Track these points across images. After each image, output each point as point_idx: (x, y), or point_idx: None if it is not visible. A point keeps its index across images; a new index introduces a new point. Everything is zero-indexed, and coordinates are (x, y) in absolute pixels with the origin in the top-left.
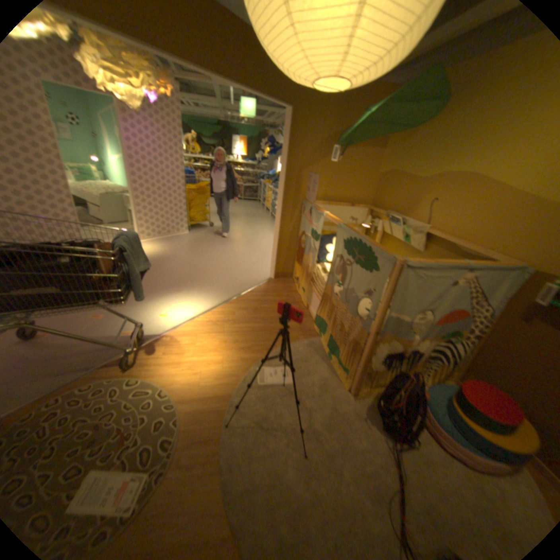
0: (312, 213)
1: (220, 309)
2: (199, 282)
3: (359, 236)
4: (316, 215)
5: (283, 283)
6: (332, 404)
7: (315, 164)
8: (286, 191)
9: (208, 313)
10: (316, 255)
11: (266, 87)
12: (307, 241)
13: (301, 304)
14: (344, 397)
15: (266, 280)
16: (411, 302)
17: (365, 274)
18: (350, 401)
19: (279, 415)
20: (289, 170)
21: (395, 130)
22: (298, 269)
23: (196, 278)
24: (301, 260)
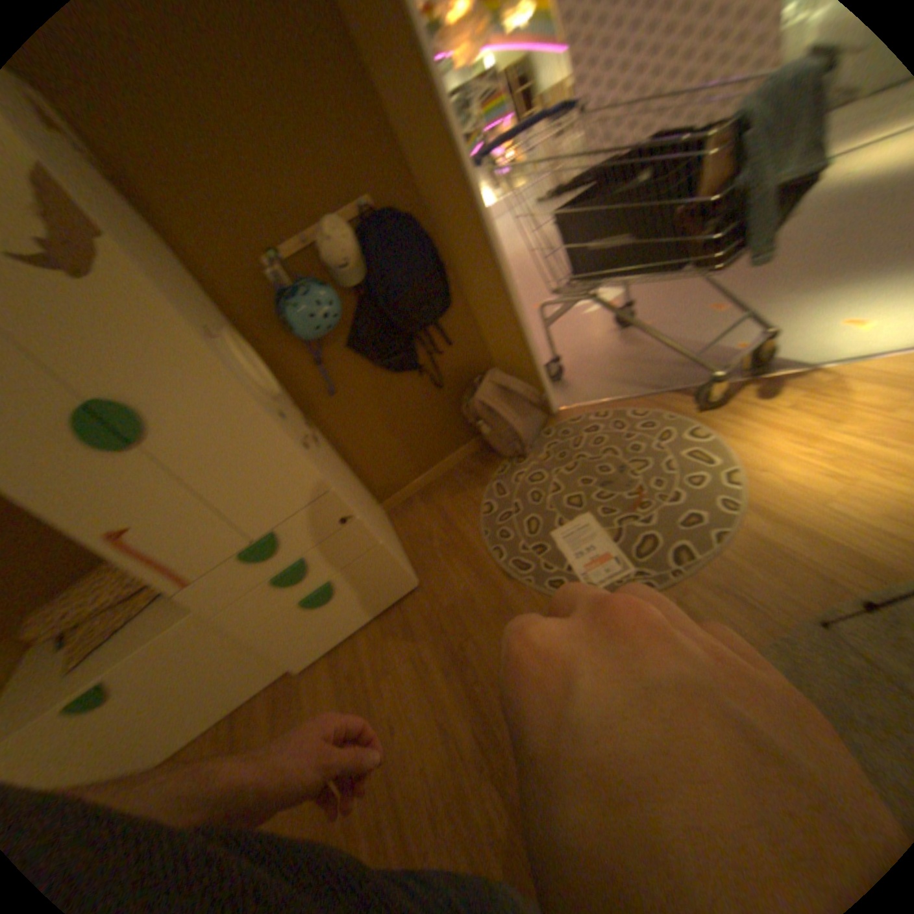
0: None
1: None
2: None
3: None
4: None
5: None
6: None
7: None
8: None
9: None
10: None
11: None
12: None
13: None
14: None
15: None
16: None
17: None
18: None
19: None
20: None
21: None
22: None
23: None
24: None
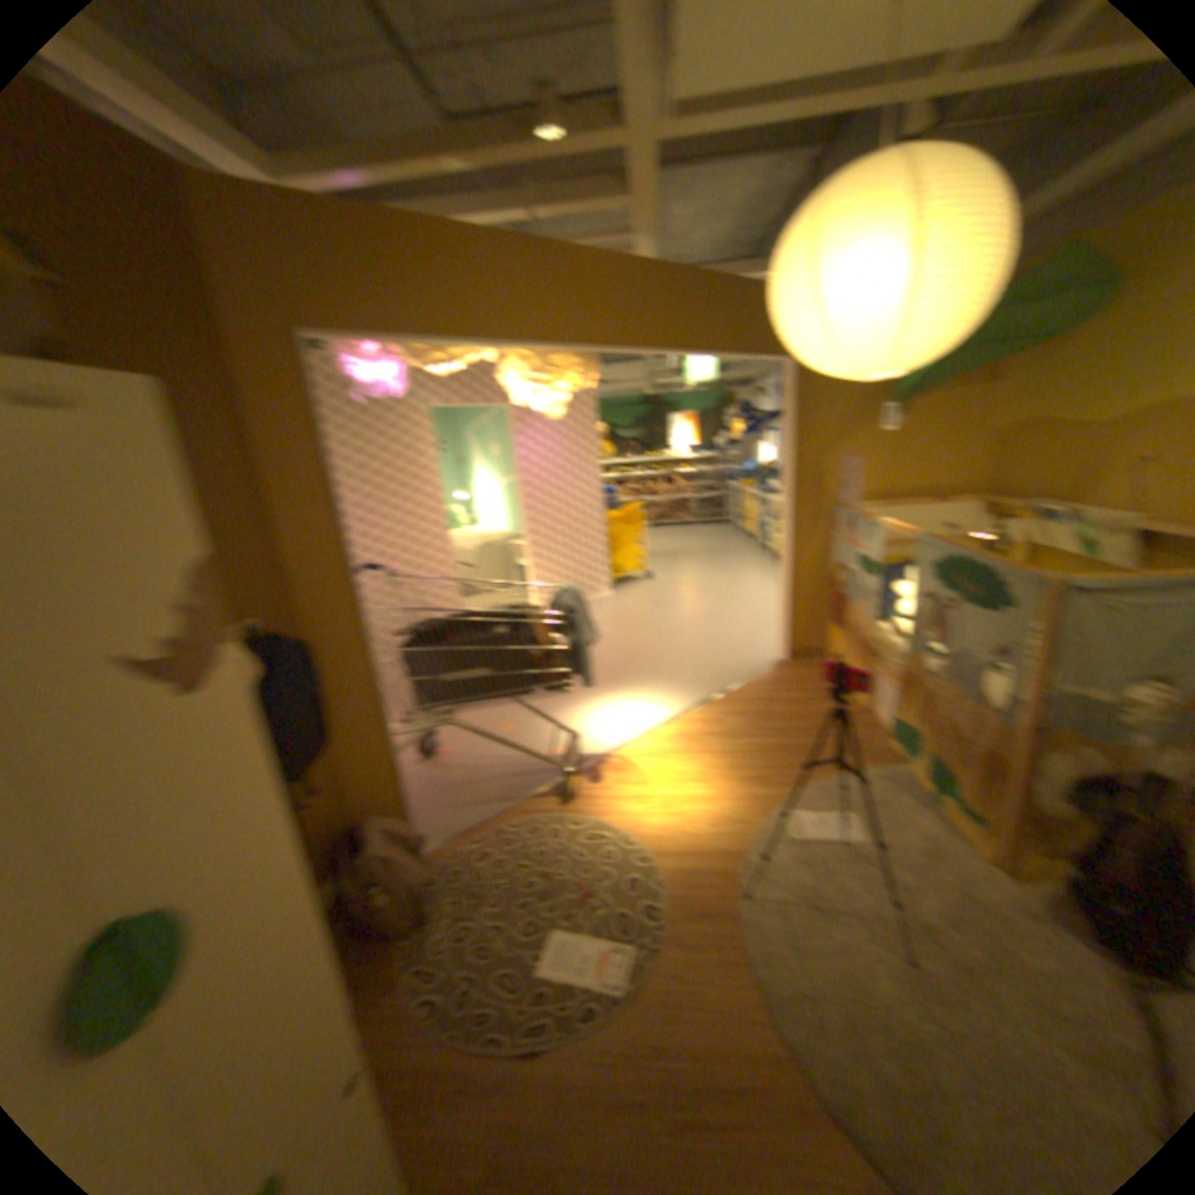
0: (859, 526)
1: (698, 716)
2: (650, 674)
3: (964, 551)
4: (868, 528)
5: (812, 670)
6: (961, 887)
7: (852, 440)
8: (799, 496)
9: (677, 723)
10: (878, 604)
11: (751, 344)
12: (854, 580)
13: (857, 706)
14: (986, 877)
15: (775, 666)
16: (1104, 661)
17: (991, 619)
18: (1003, 886)
19: (847, 893)
20: (802, 459)
21: (1018, 346)
22: (842, 638)
23: (645, 668)
24: (846, 619)
